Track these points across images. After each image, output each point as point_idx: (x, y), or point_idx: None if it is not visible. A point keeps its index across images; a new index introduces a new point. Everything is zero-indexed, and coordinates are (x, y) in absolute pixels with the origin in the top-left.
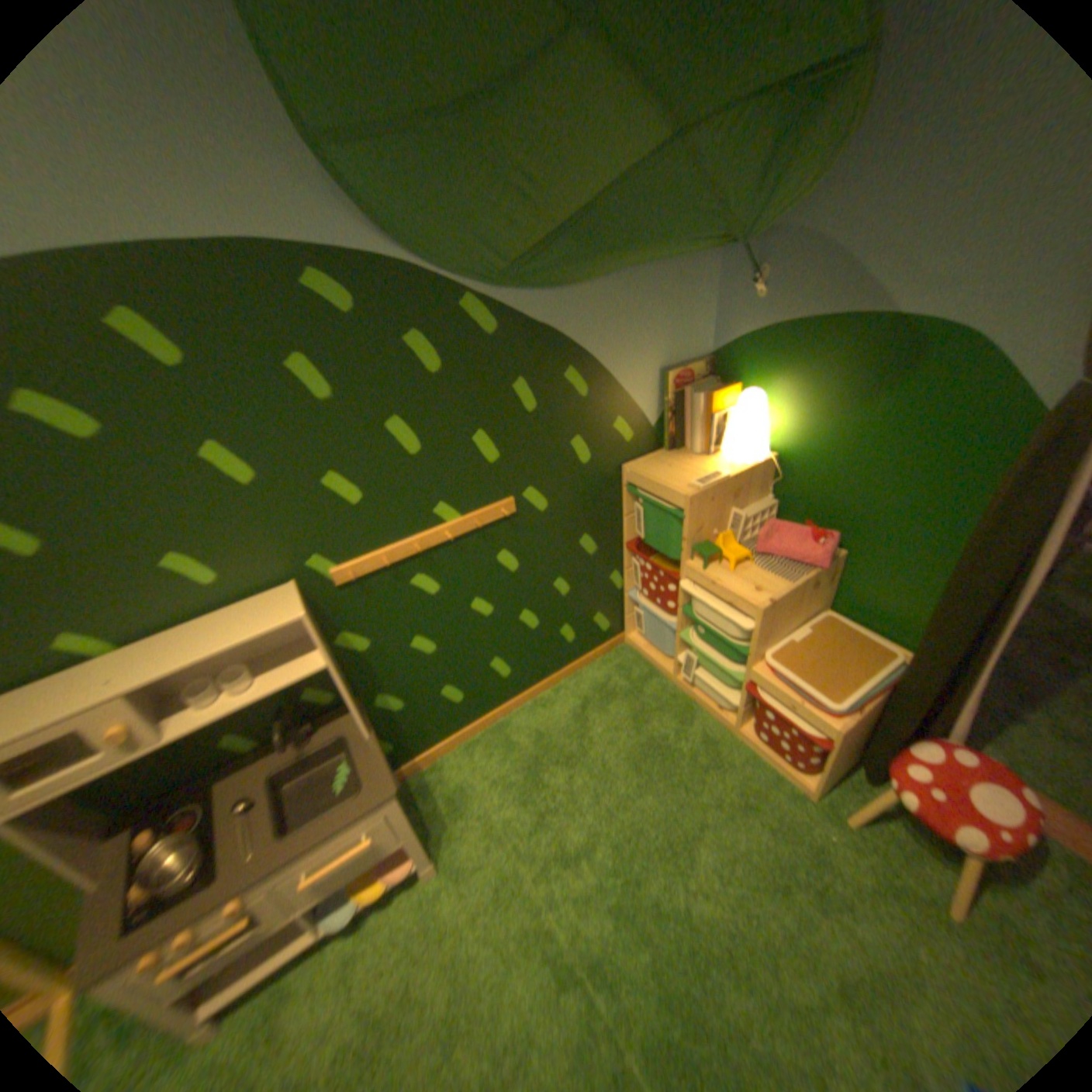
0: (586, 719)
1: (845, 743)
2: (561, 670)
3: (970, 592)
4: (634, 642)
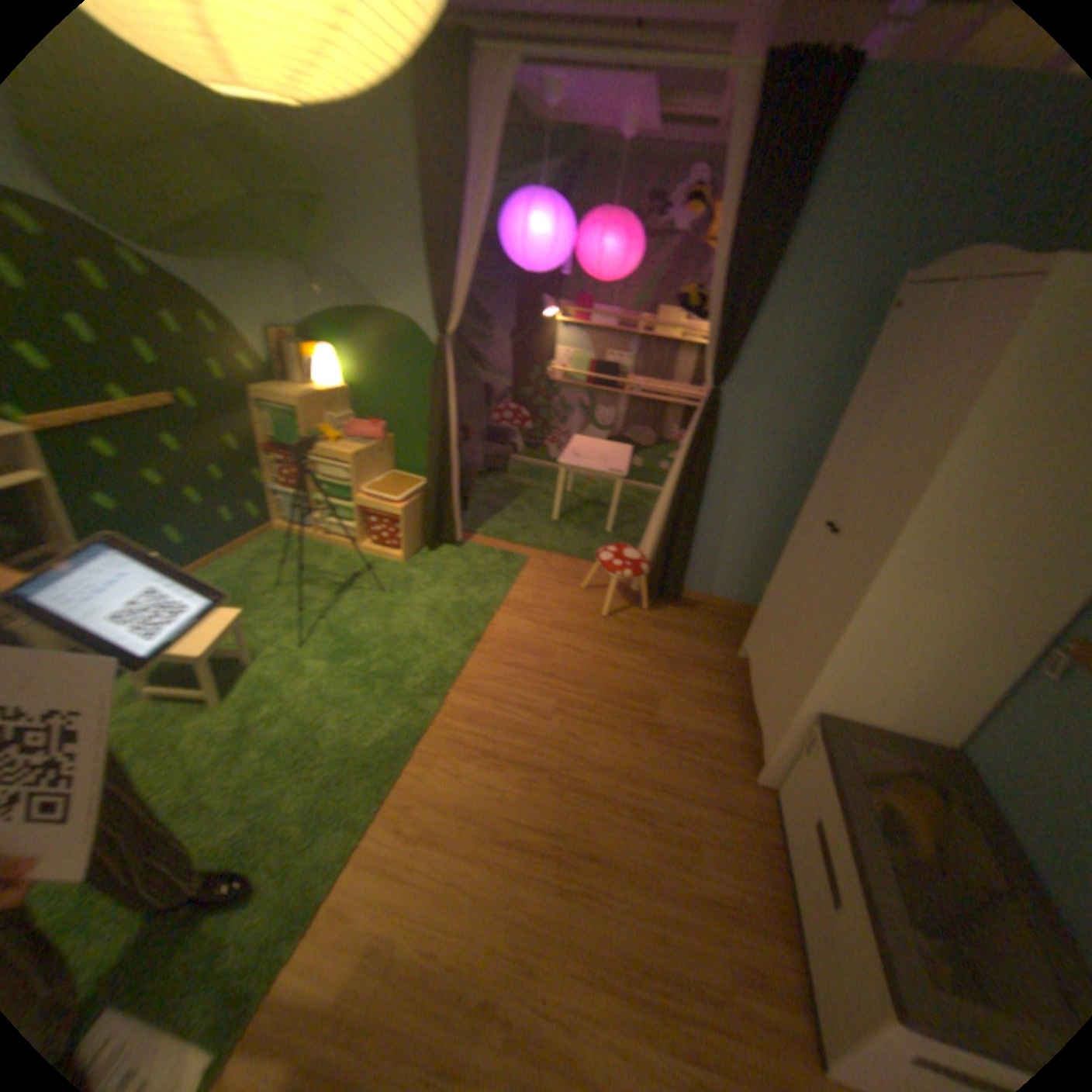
0: (255, 569)
1: (406, 520)
2: (226, 548)
3: (433, 431)
4: (282, 527)
